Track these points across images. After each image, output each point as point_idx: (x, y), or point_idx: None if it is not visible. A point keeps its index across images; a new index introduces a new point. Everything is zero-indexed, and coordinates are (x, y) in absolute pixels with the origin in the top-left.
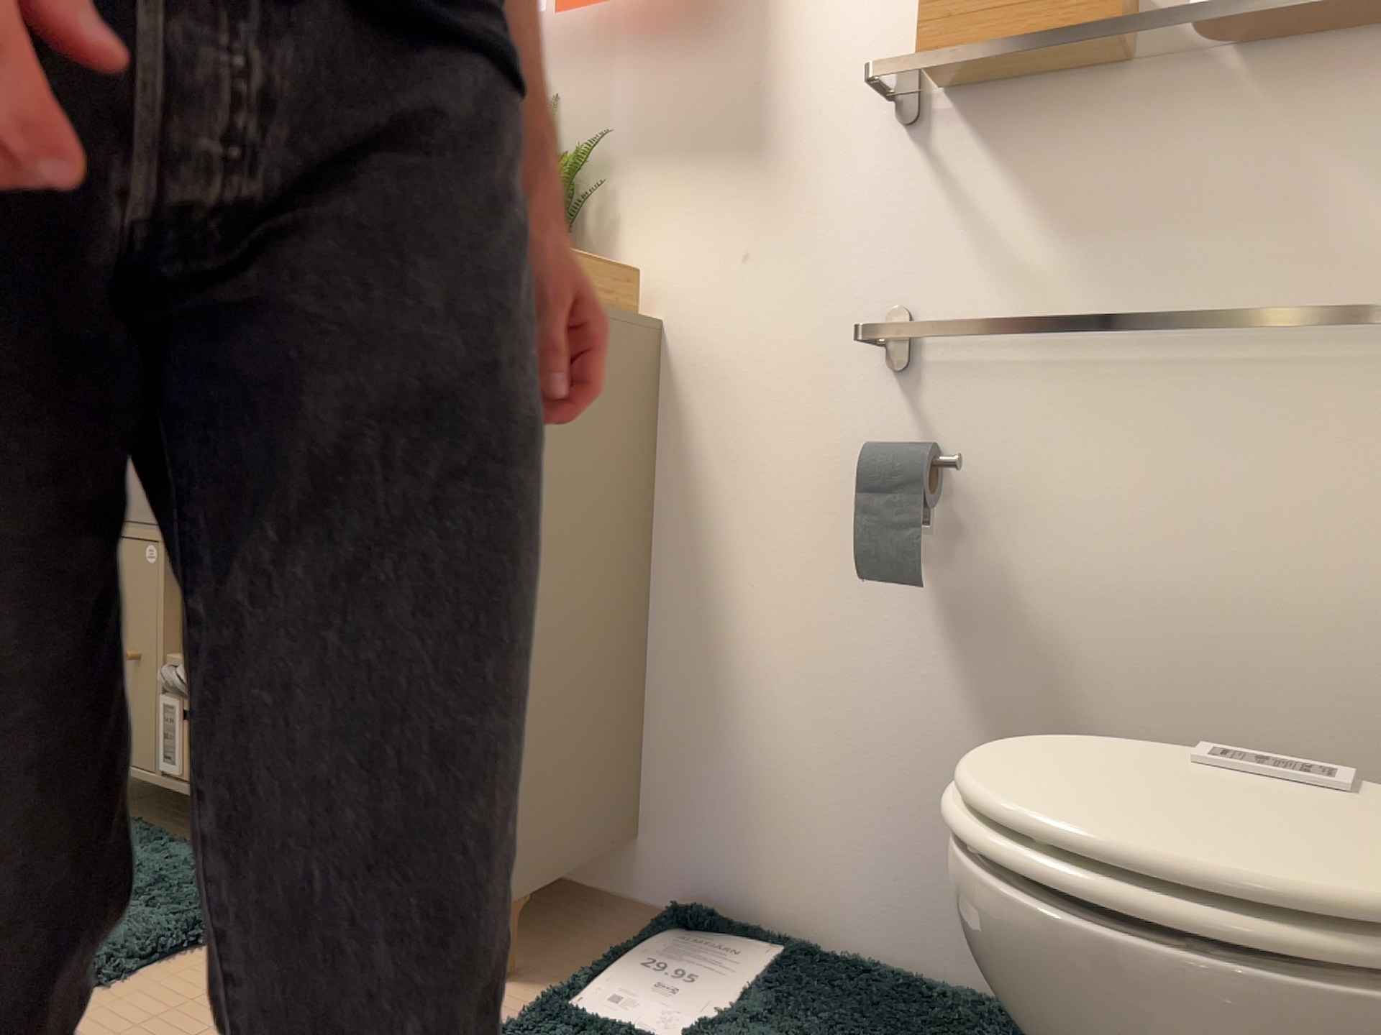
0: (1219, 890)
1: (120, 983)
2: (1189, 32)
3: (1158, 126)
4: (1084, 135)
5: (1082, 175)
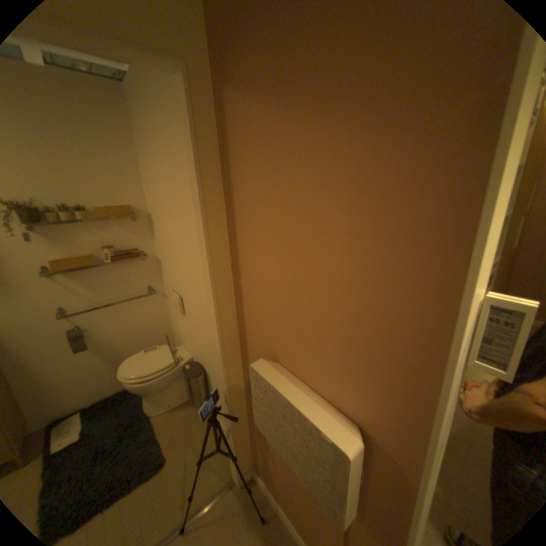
0: (157, 372)
1: None
2: (102, 259)
3: (102, 272)
4: (89, 275)
5: (91, 281)
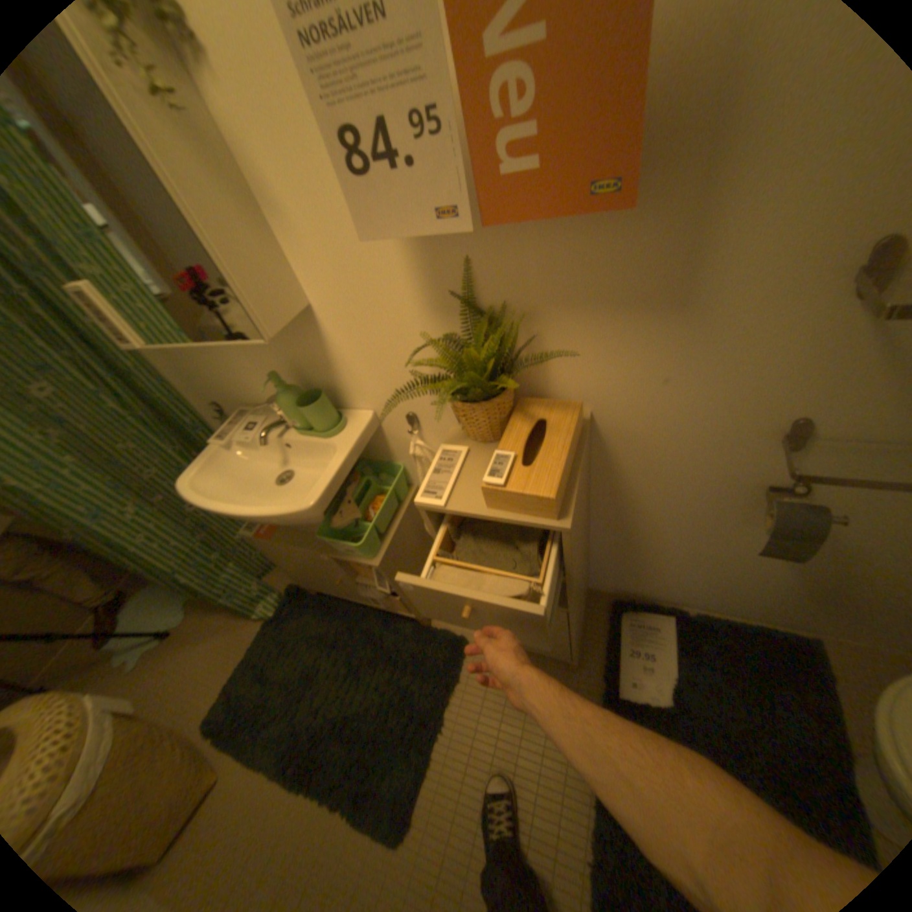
0: None
1: (444, 729)
2: None
3: None
4: None
5: None
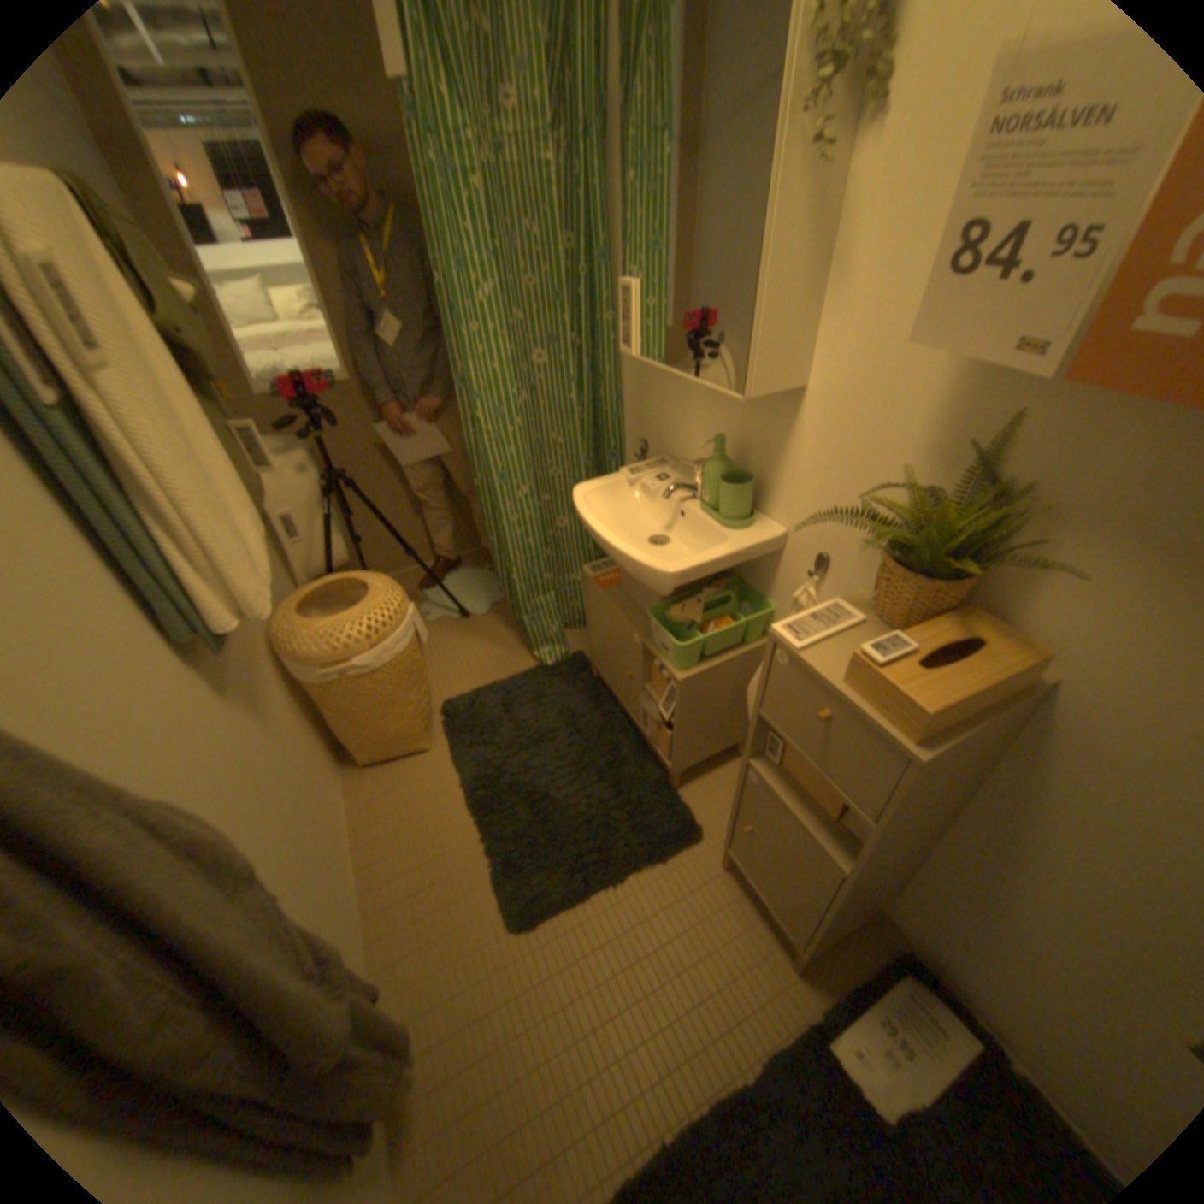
0: None
1: (622, 888)
2: None
3: None
4: None
5: None
